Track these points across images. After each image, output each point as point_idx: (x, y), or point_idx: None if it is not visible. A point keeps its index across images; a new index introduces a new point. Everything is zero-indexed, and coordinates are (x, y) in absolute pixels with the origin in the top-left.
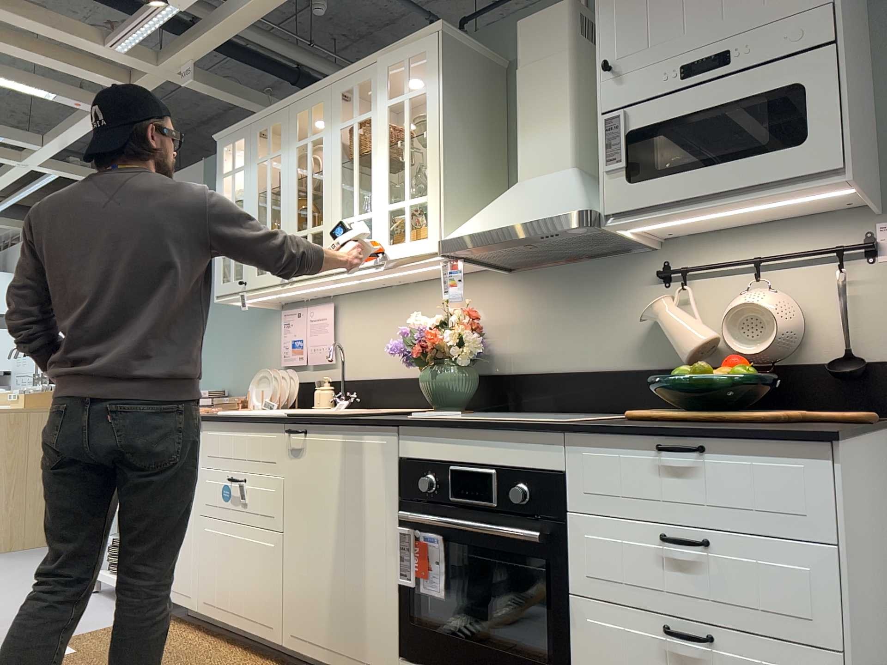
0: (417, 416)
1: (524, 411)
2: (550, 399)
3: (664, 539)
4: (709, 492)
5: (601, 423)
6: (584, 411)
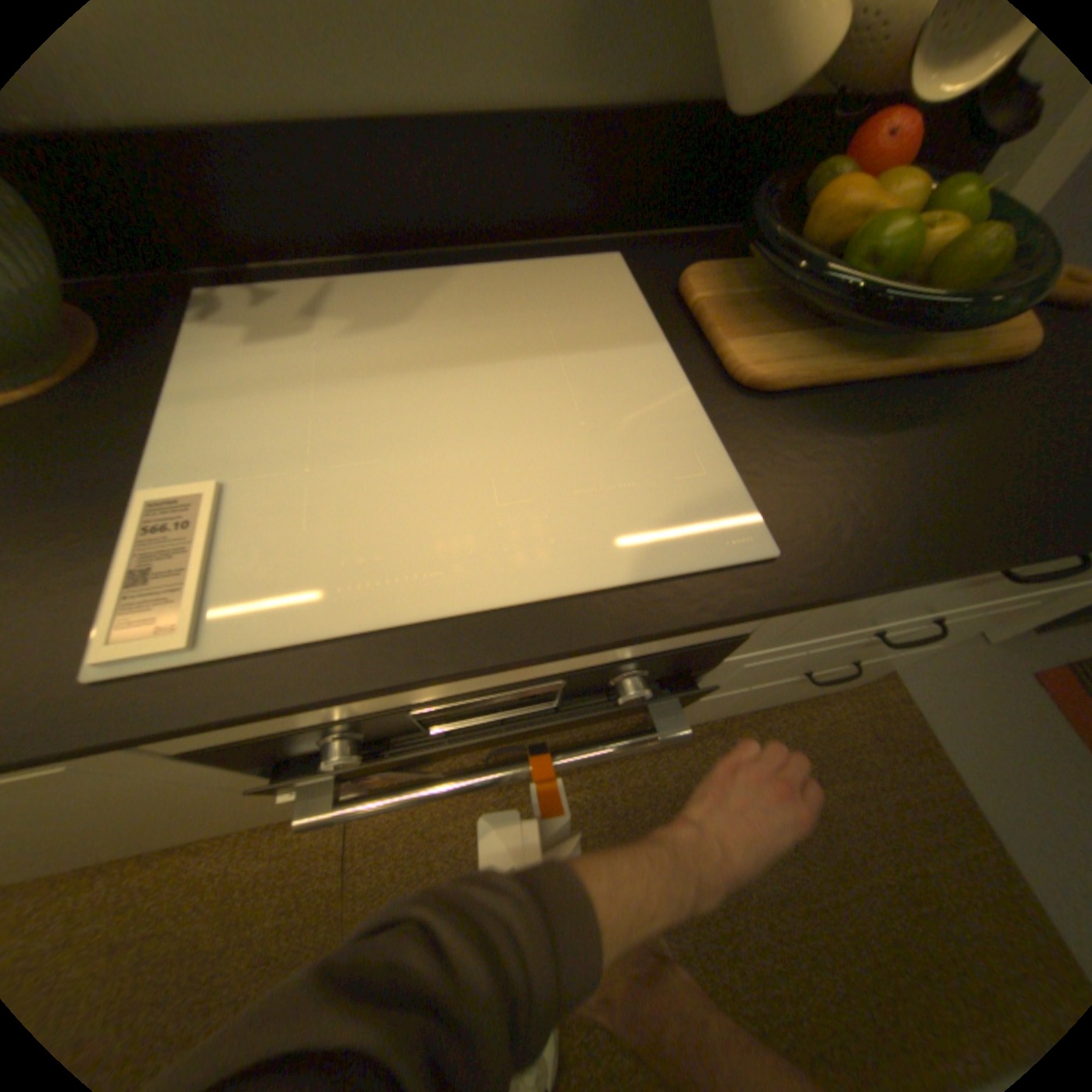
0: (113, 656)
1: (244, 261)
2: (312, 215)
3: (896, 646)
4: (1010, 584)
5: (846, 516)
6: (427, 240)
